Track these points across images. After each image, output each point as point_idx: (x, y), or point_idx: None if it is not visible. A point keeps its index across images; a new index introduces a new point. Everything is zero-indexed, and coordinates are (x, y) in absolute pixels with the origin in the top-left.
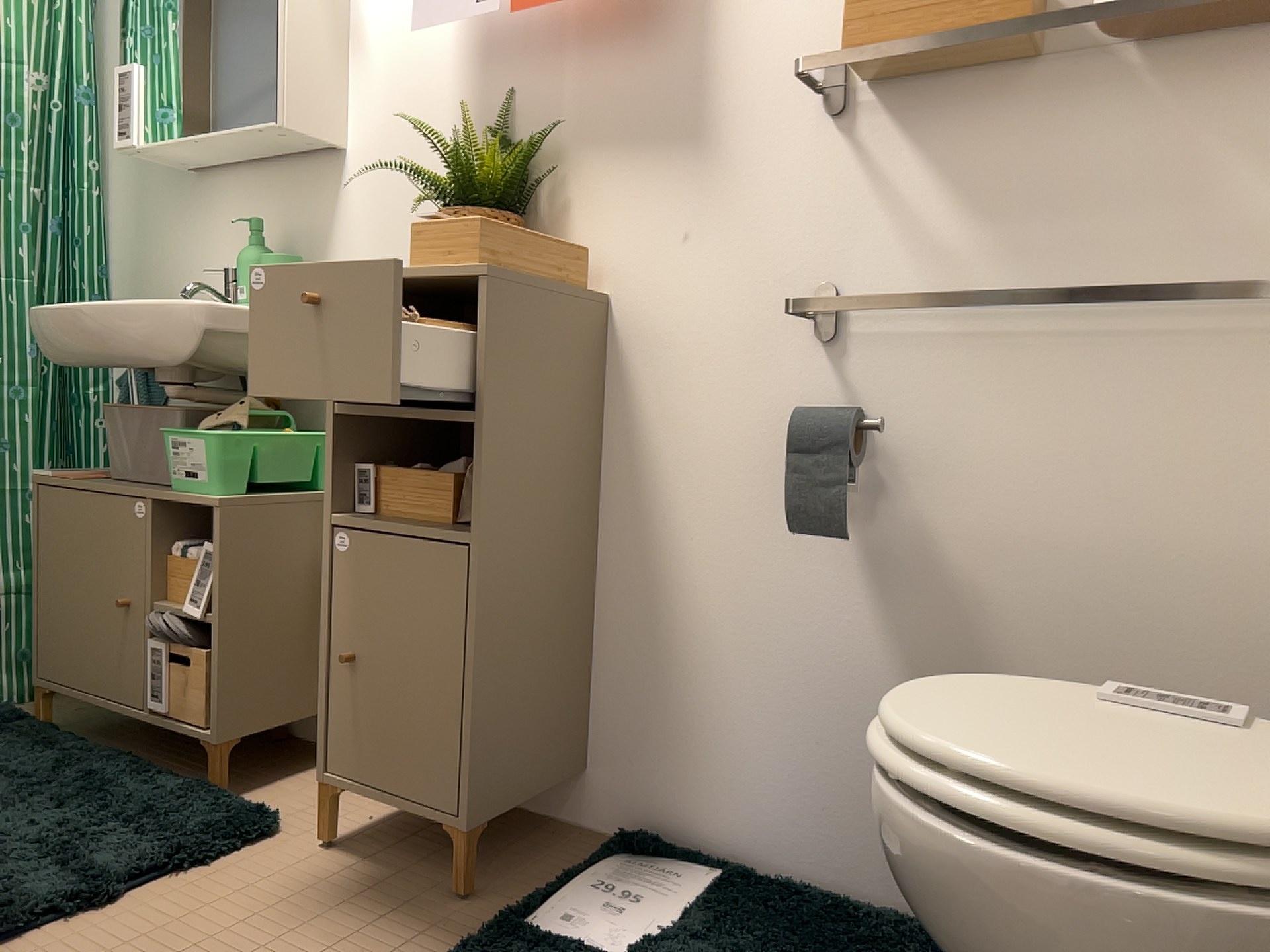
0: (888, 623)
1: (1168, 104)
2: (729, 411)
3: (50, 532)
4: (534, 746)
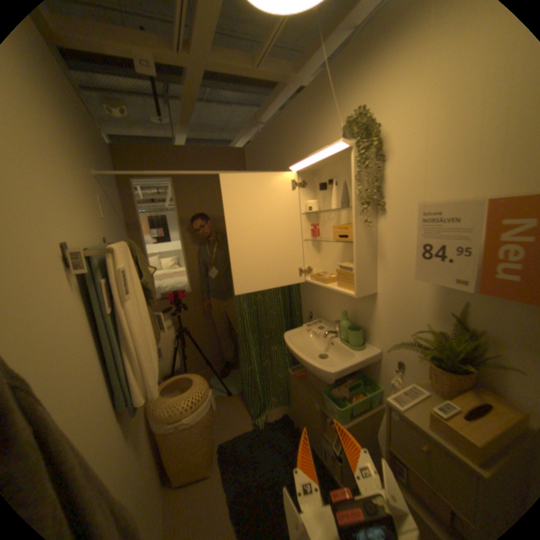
0: None
1: None
2: None
3: (294, 389)
4: None
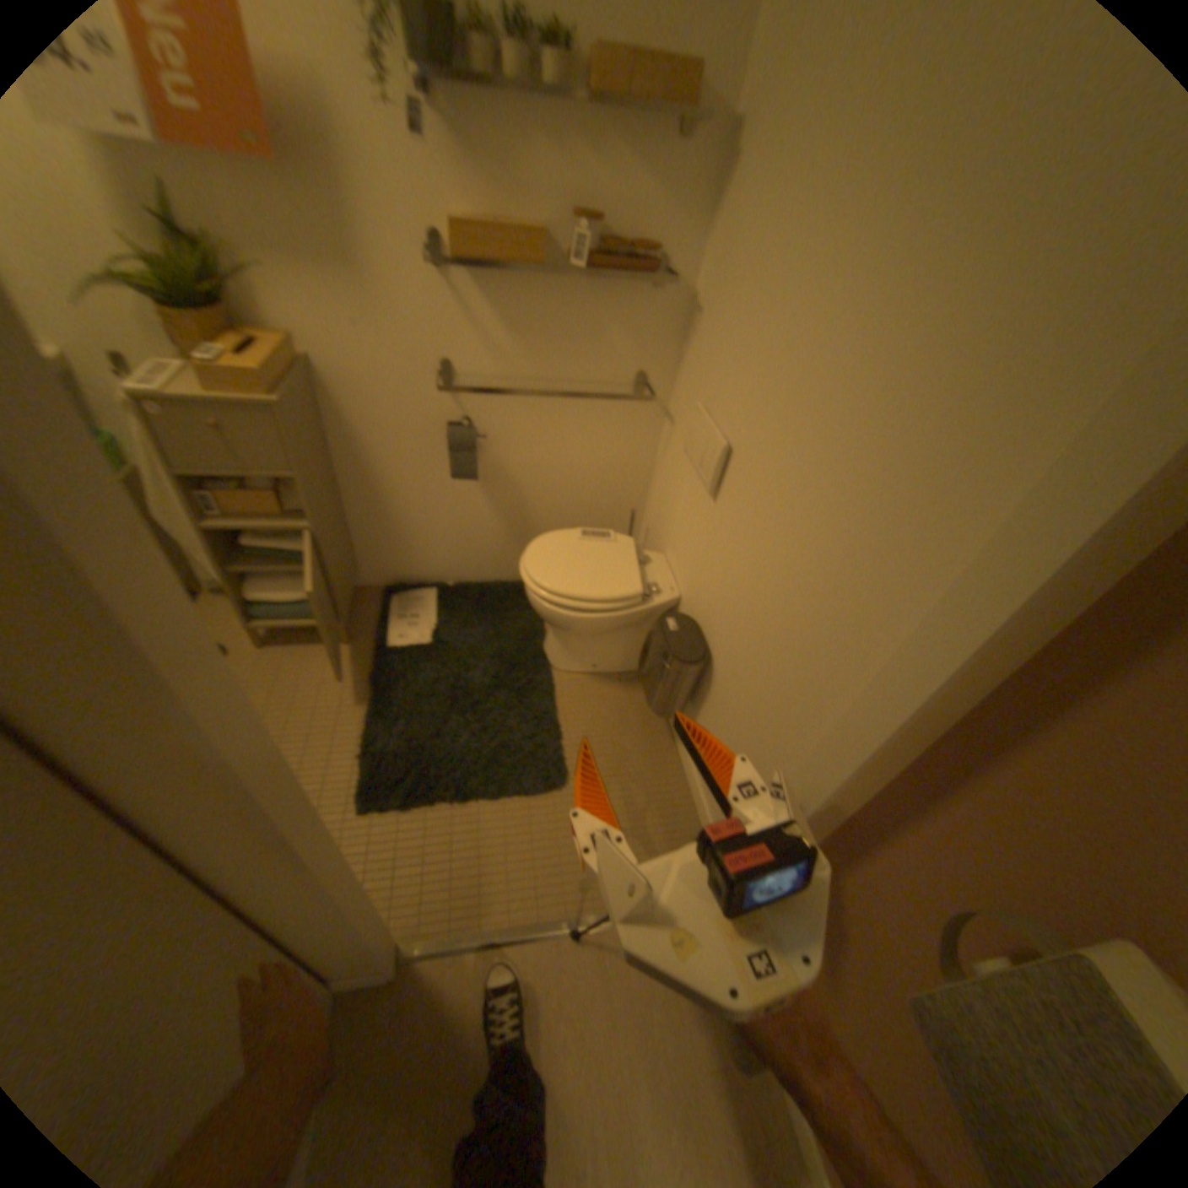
0: (486, 497)
1: (590, 295)
2: (399, 417)
3: None
4: (346, 578)
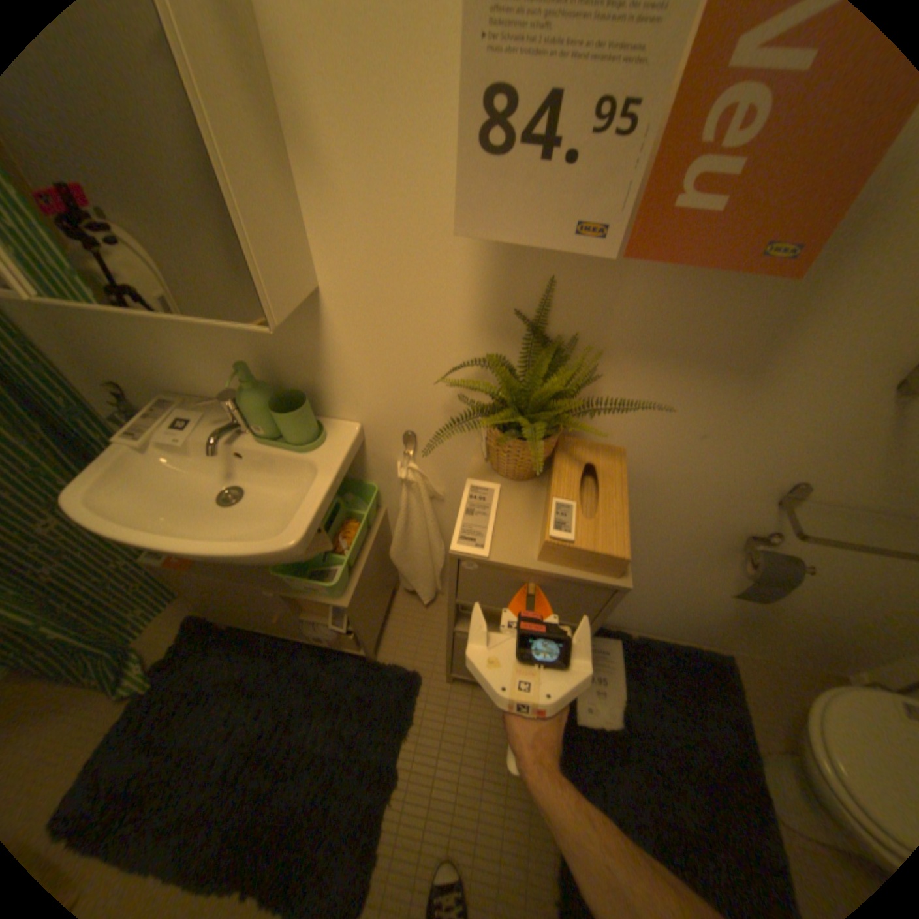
0: (739, 592)
1: None
2: (690, 520)
3: (181, 584)
4: None
